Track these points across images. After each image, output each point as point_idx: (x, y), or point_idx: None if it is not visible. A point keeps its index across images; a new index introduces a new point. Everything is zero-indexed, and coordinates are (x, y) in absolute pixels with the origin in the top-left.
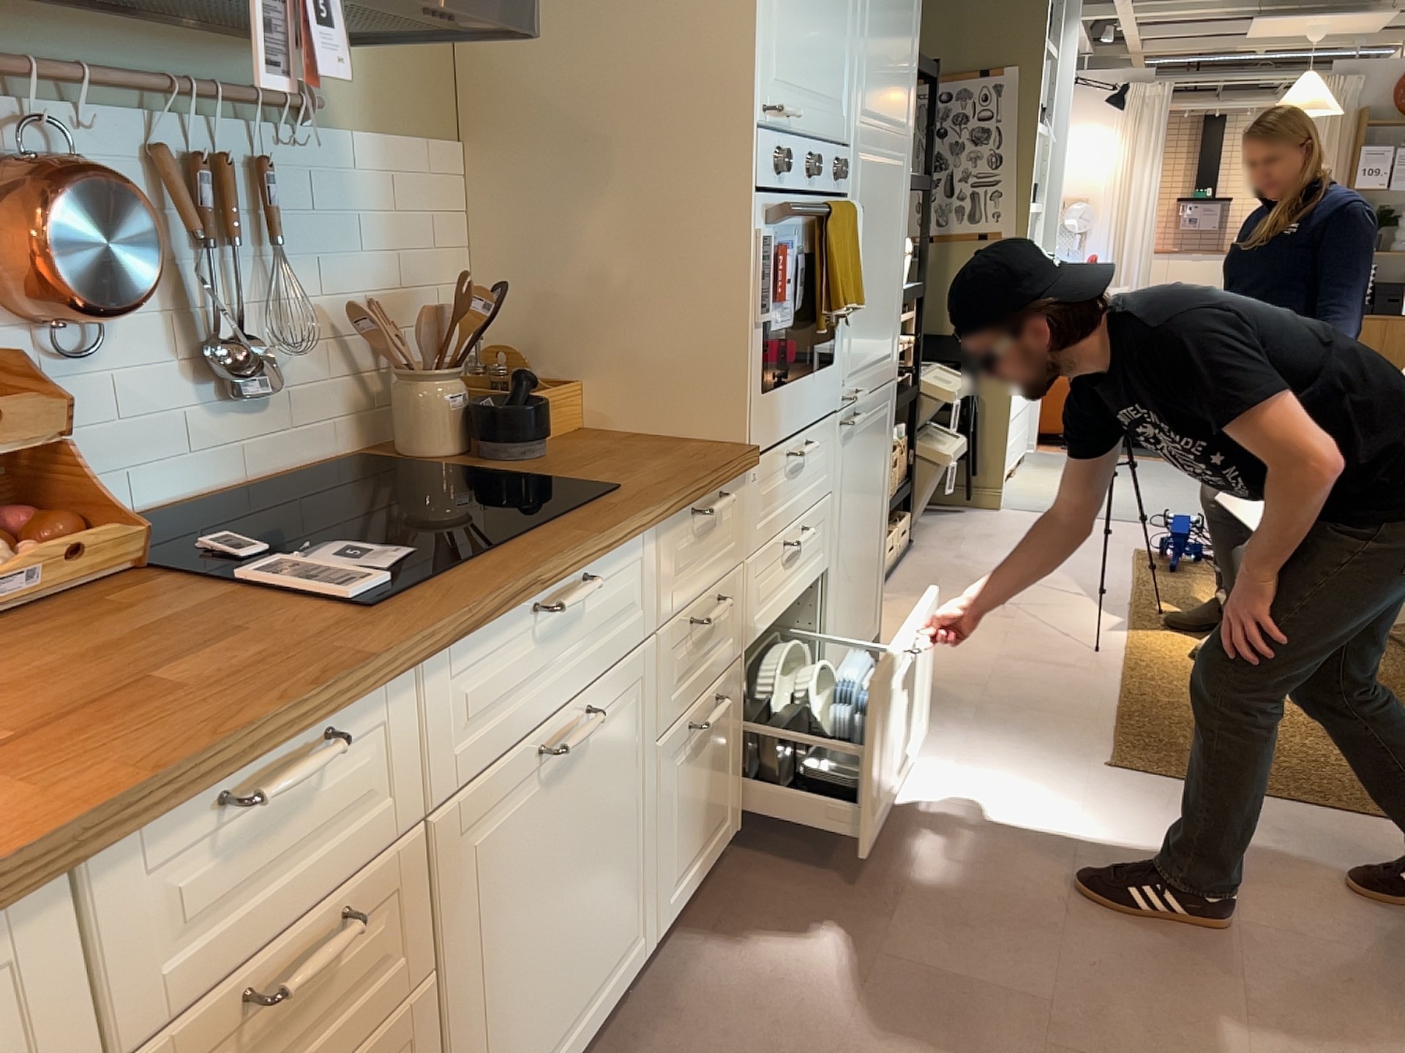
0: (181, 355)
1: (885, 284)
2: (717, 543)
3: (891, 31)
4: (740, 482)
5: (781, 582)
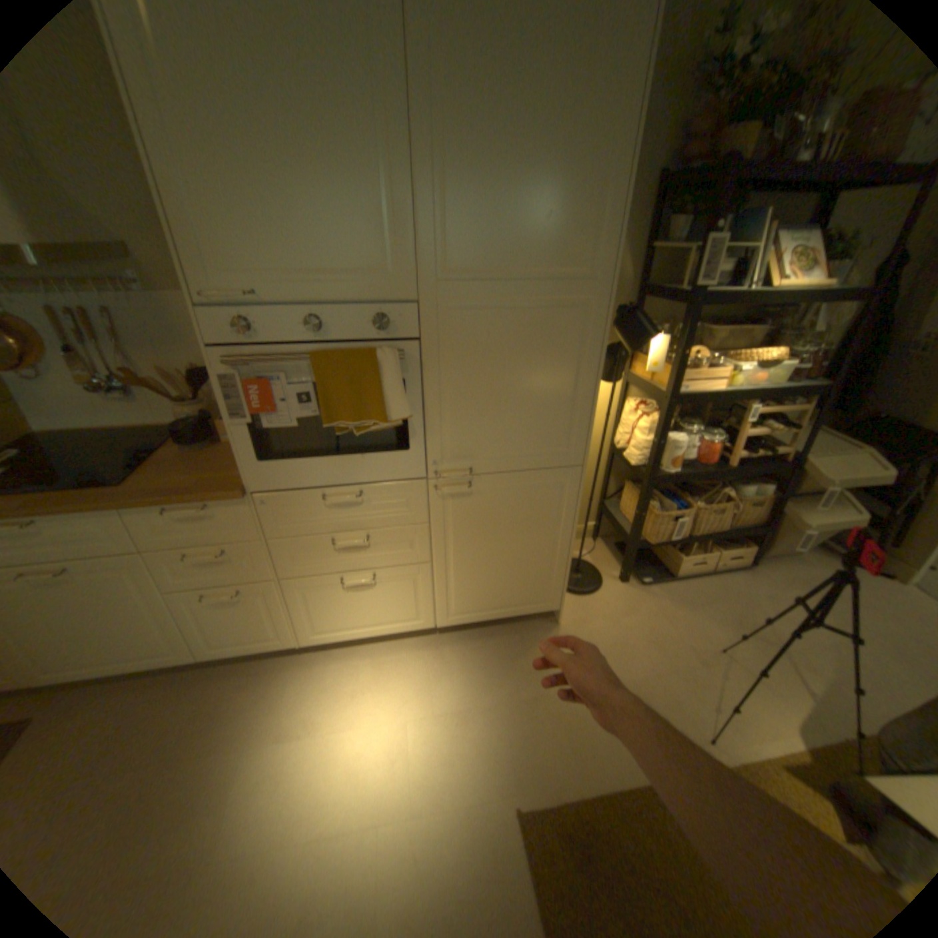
0: (81, 381)
1: (533, 399)
2: (212, 528)
3: (515, 186)
4: (236, 503)
5: (332, 558)
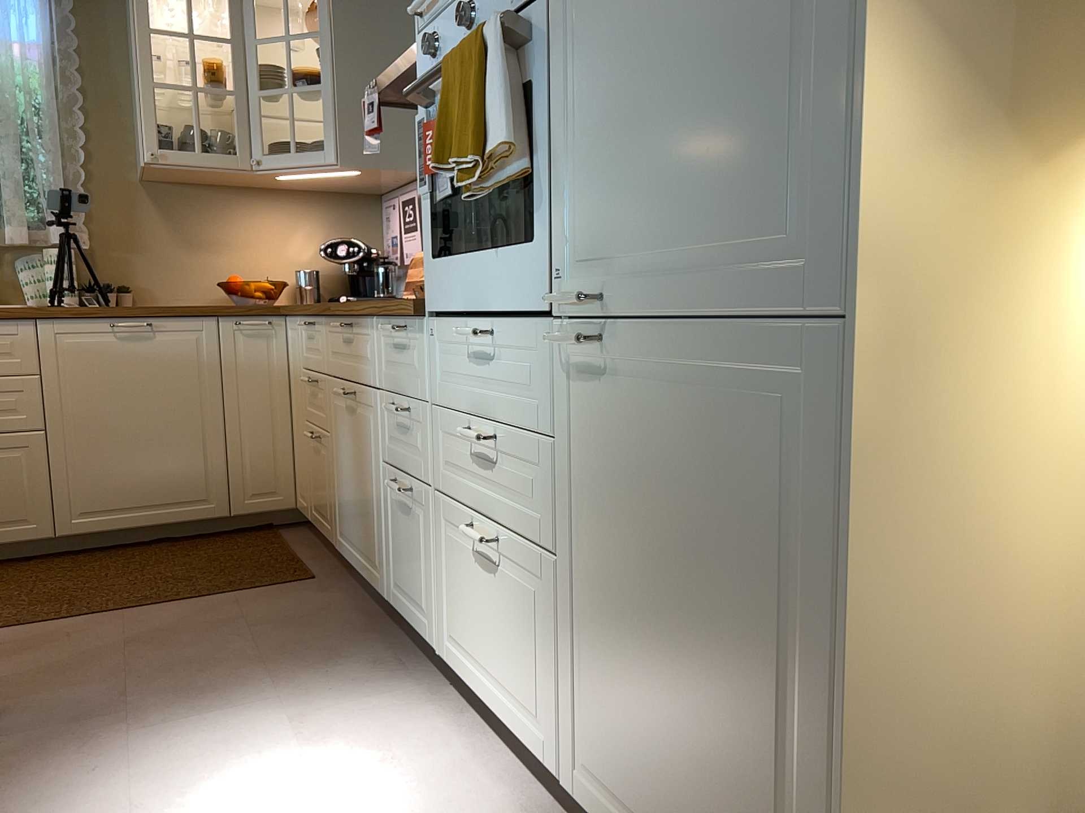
0: None
1: (718, 68)
2: (408, 366)
3: None
4: (420, 328)
5: (471, 473)
